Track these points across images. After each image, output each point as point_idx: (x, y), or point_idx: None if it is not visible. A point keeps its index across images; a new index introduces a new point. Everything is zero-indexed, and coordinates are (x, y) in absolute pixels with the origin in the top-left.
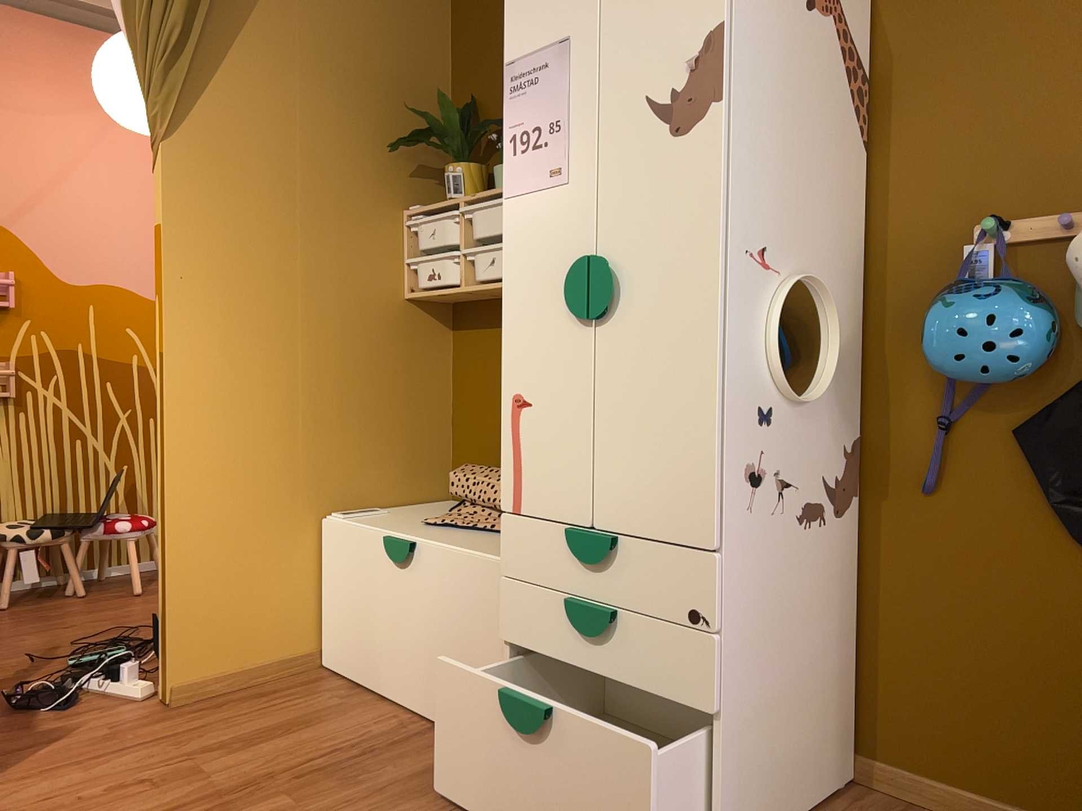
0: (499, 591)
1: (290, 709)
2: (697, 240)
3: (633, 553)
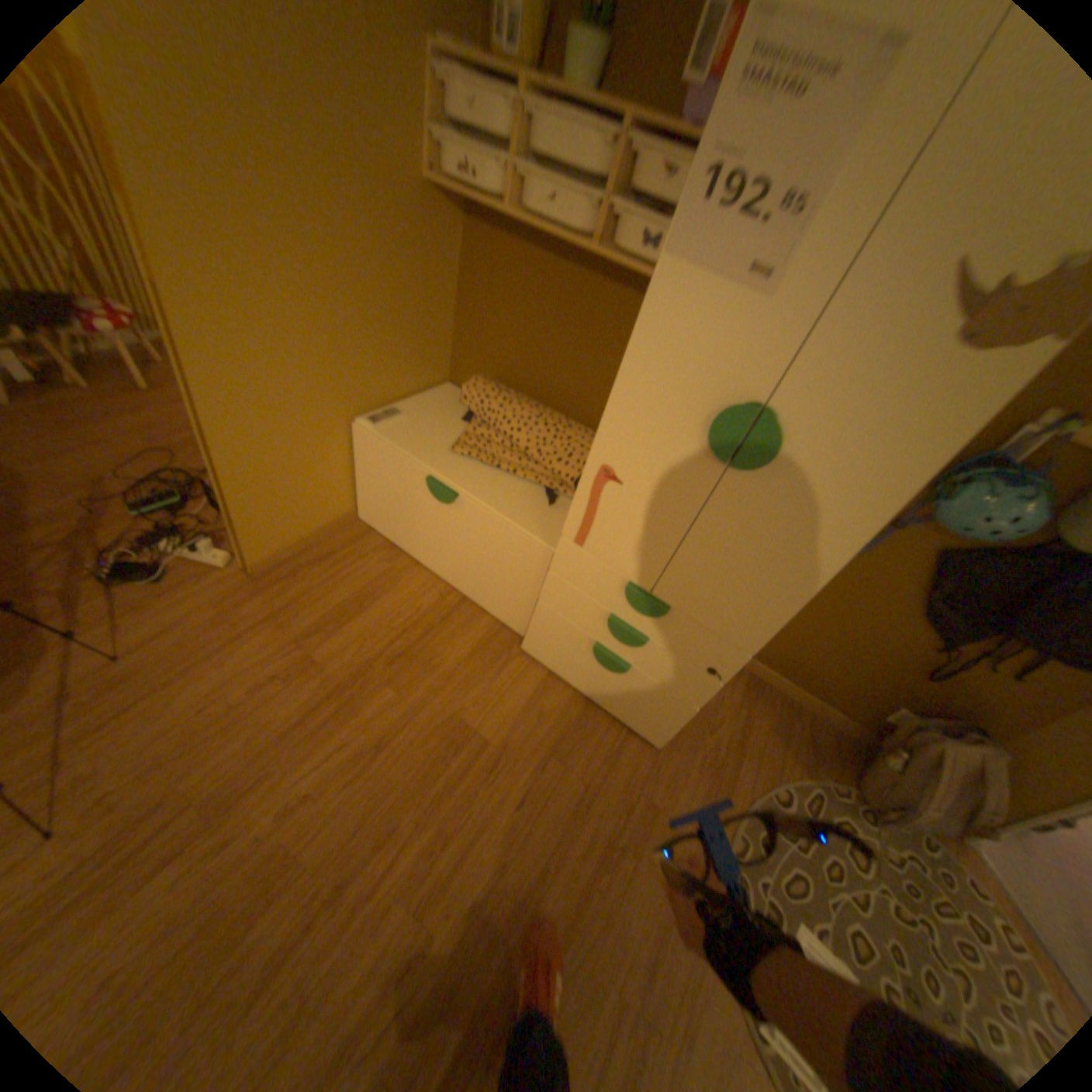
0: (547, 577)
1: (355, 577)
2: (895, 469)
3: (679, 621)
